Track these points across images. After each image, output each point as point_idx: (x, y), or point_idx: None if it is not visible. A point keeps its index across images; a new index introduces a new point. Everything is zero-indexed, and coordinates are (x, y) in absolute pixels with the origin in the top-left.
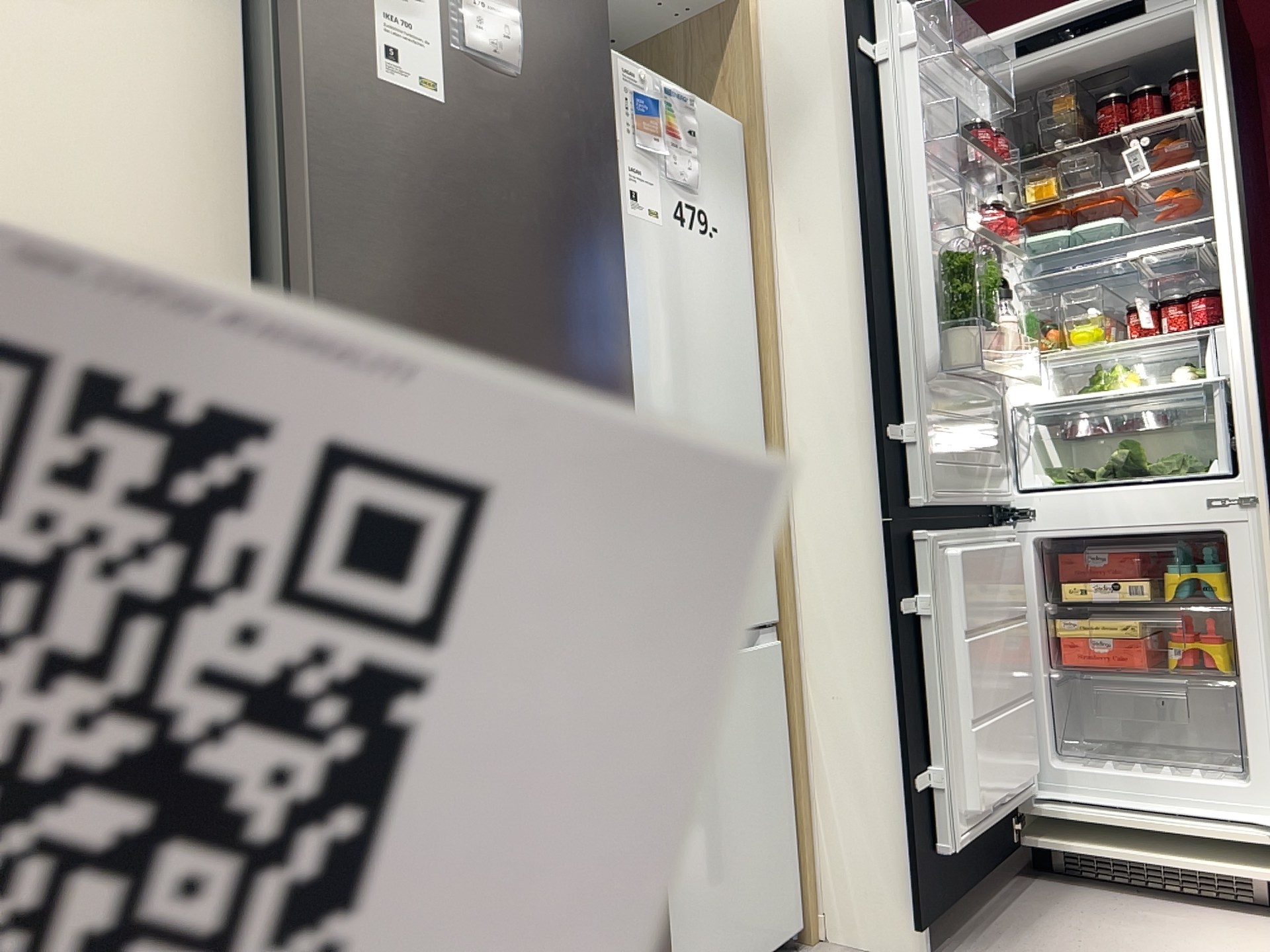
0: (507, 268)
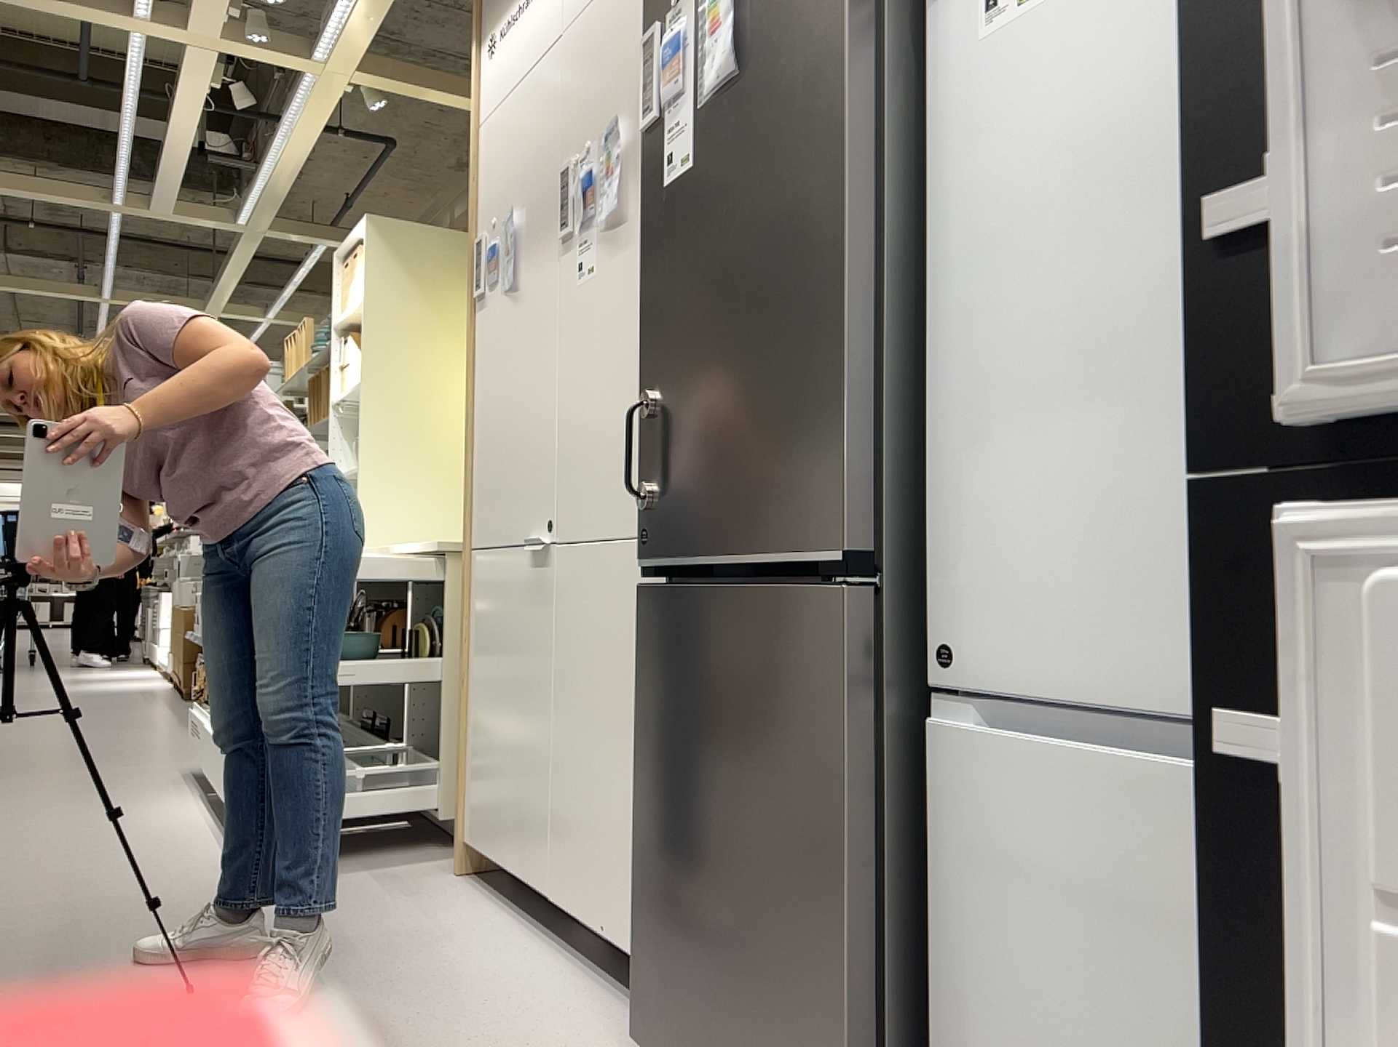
0: (726, 278)
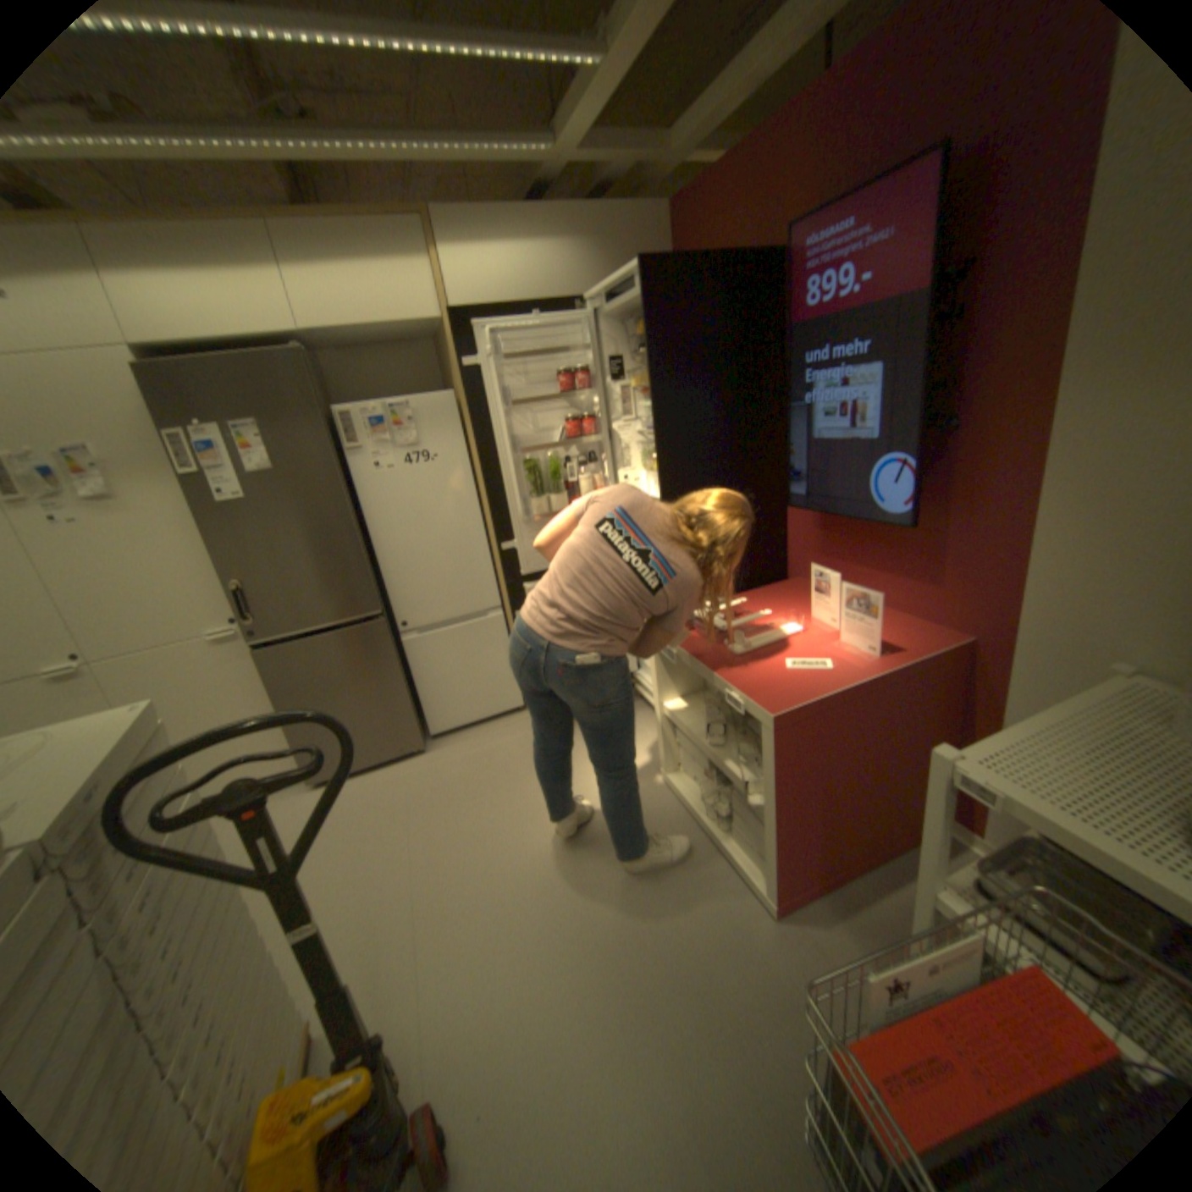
0: (288, 540)
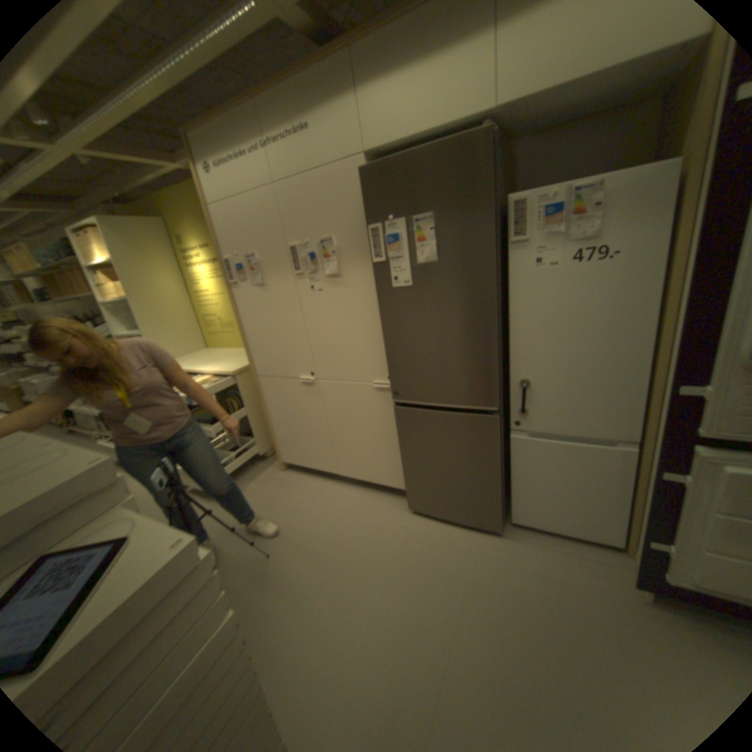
0: (435, 327)
